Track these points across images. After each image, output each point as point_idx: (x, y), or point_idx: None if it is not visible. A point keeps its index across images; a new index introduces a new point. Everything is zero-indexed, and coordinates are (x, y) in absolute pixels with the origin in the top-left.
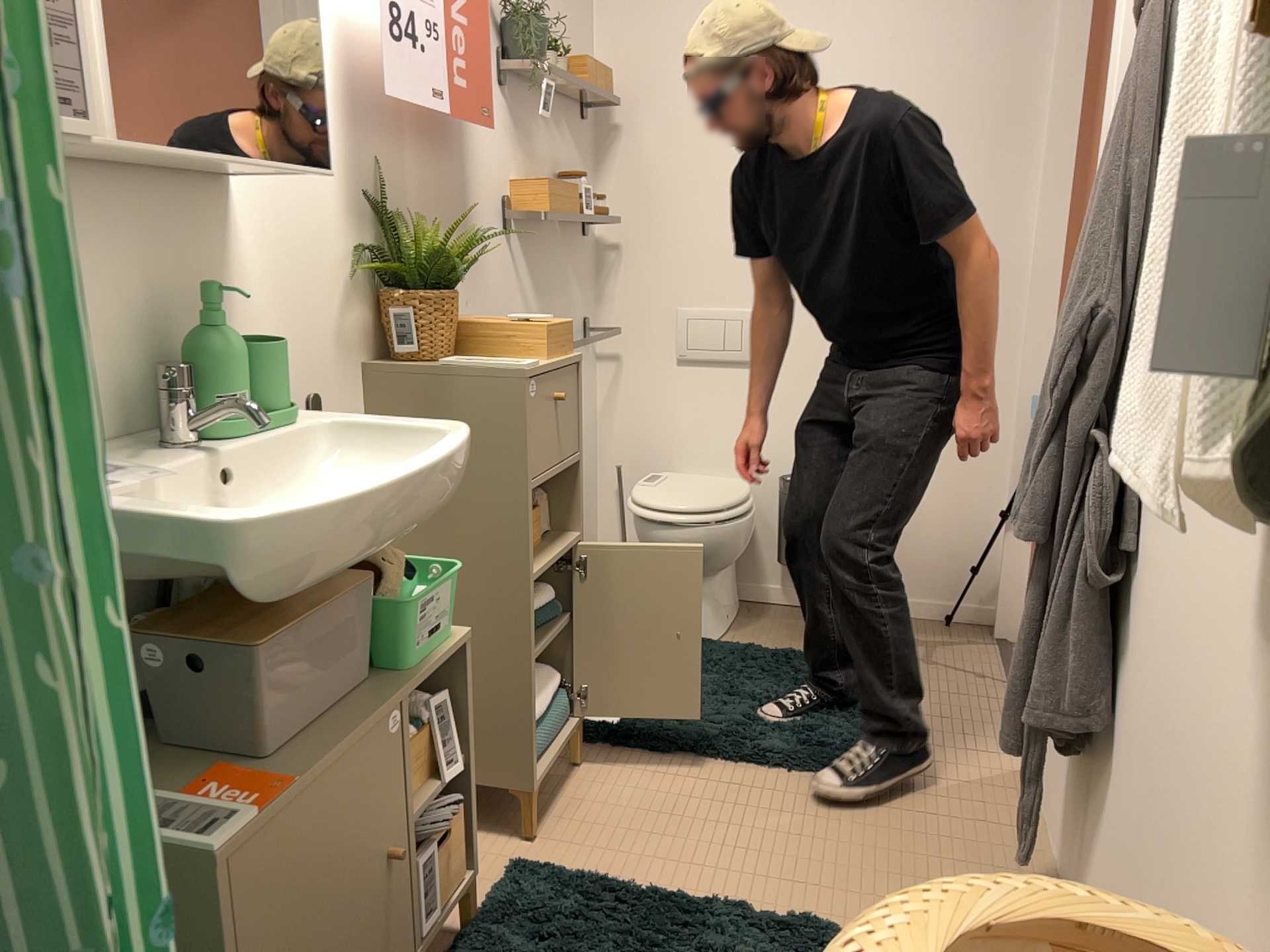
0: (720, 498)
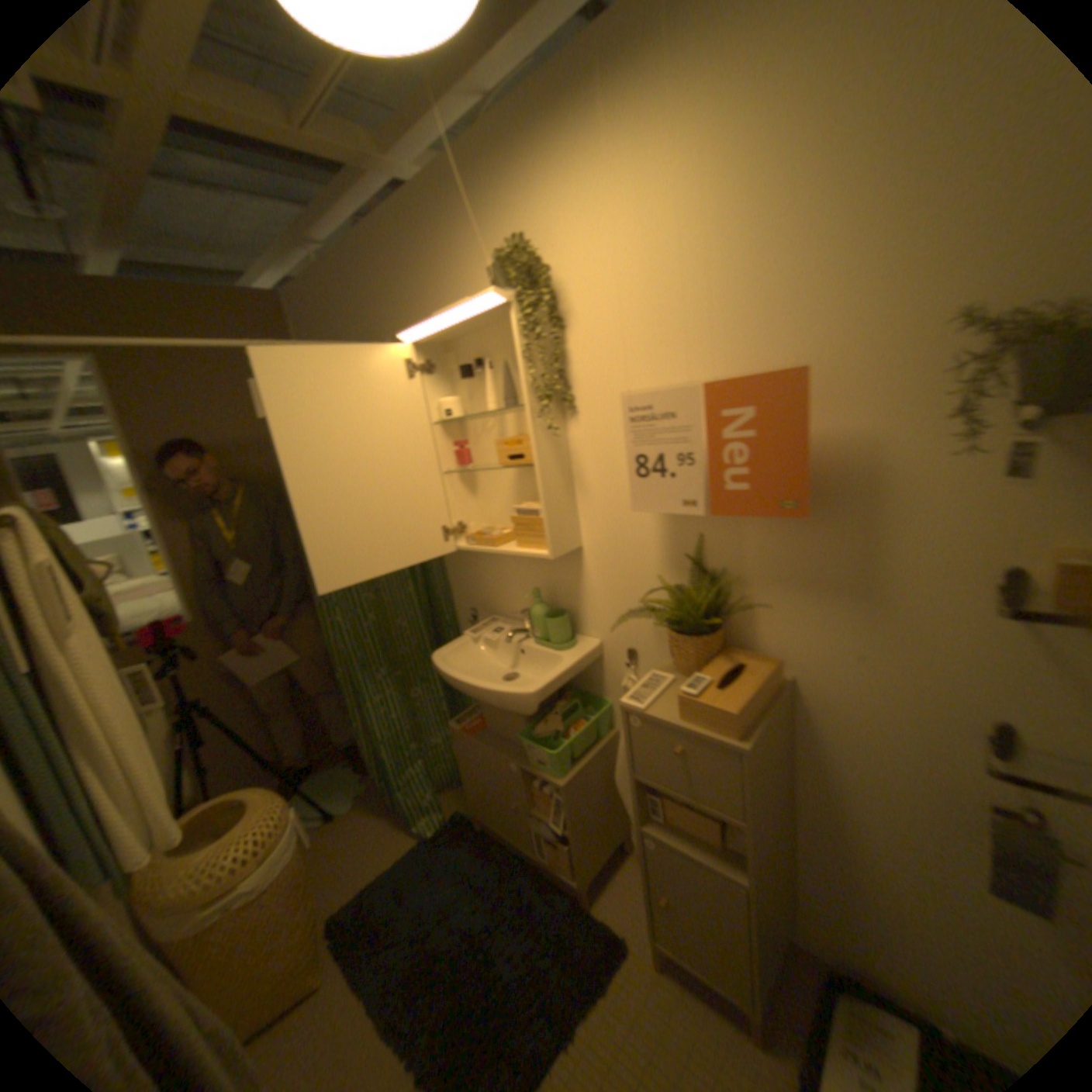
0: None
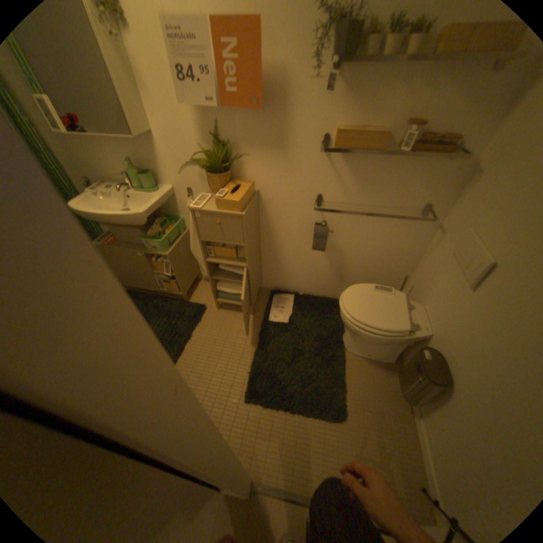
0: (368, 315)
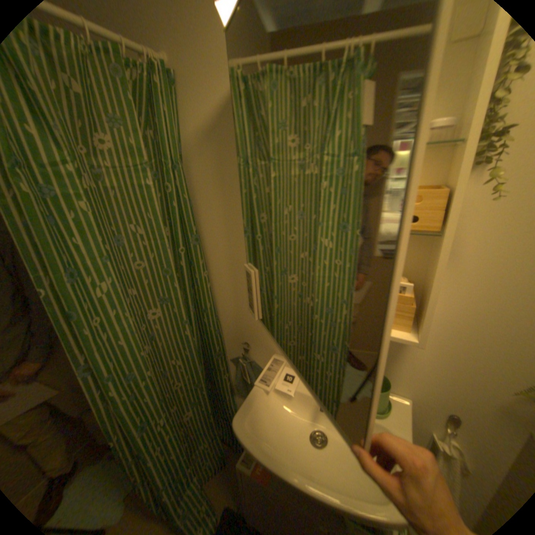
0: None
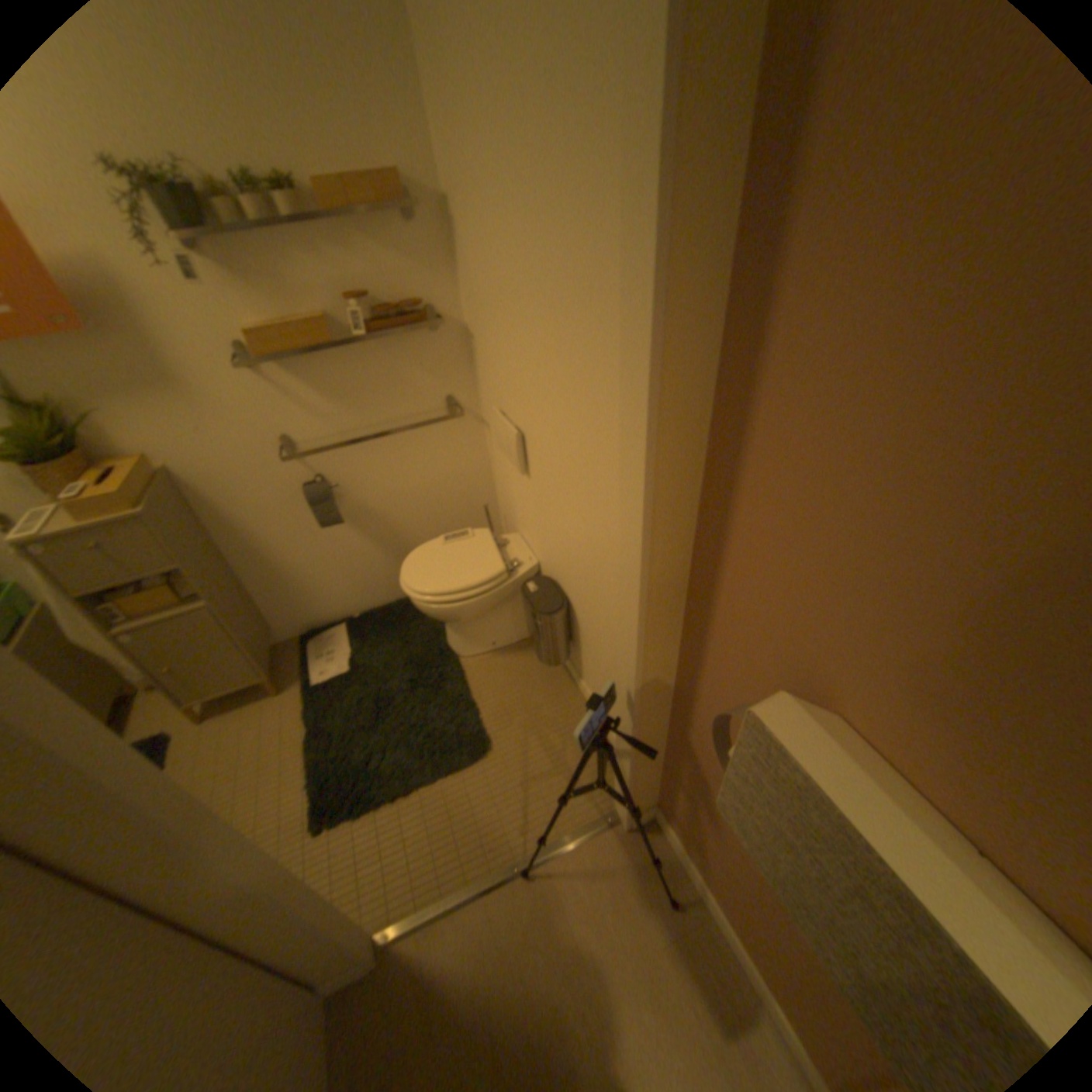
0: (442, 581)
